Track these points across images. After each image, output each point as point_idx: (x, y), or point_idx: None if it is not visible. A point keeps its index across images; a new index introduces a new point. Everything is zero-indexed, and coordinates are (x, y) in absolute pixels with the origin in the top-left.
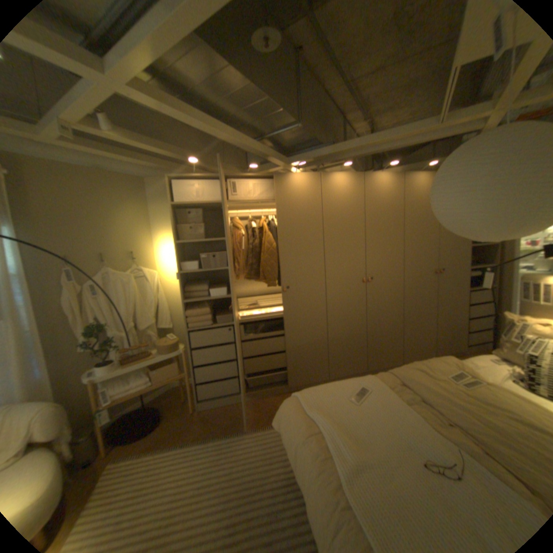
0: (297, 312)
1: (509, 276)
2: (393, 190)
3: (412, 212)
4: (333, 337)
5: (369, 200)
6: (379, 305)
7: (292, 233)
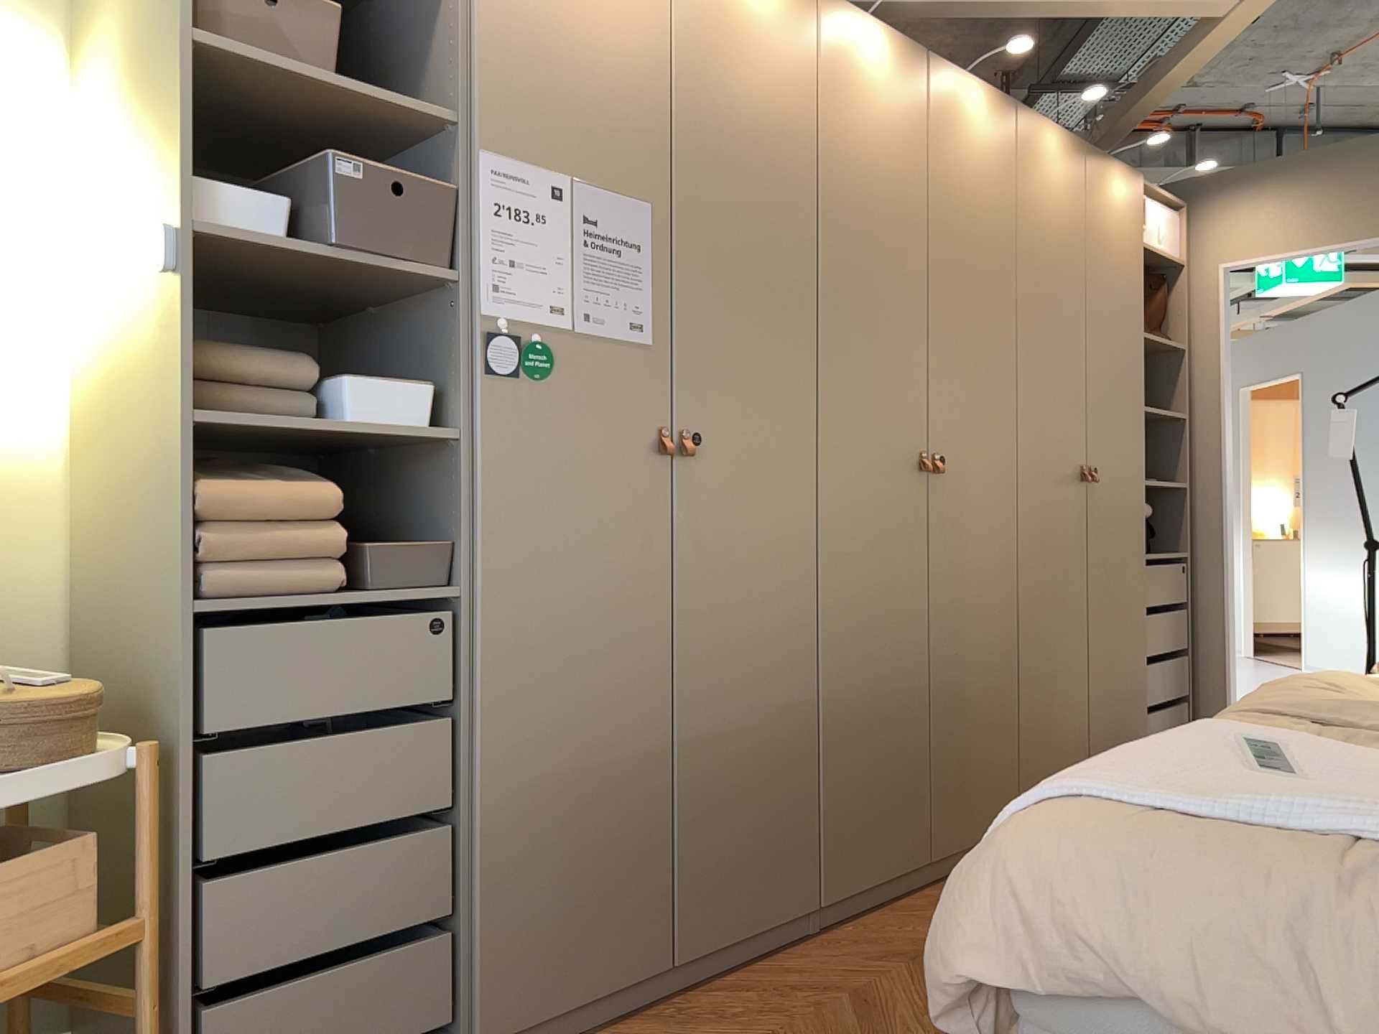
0: (716, 566)
1: (1198, 522)
2: (984, 151)
3: (1023, 247)
4: (827, 700)
5: (931, 159)
6: (951, 573)
7: (716, 192)
